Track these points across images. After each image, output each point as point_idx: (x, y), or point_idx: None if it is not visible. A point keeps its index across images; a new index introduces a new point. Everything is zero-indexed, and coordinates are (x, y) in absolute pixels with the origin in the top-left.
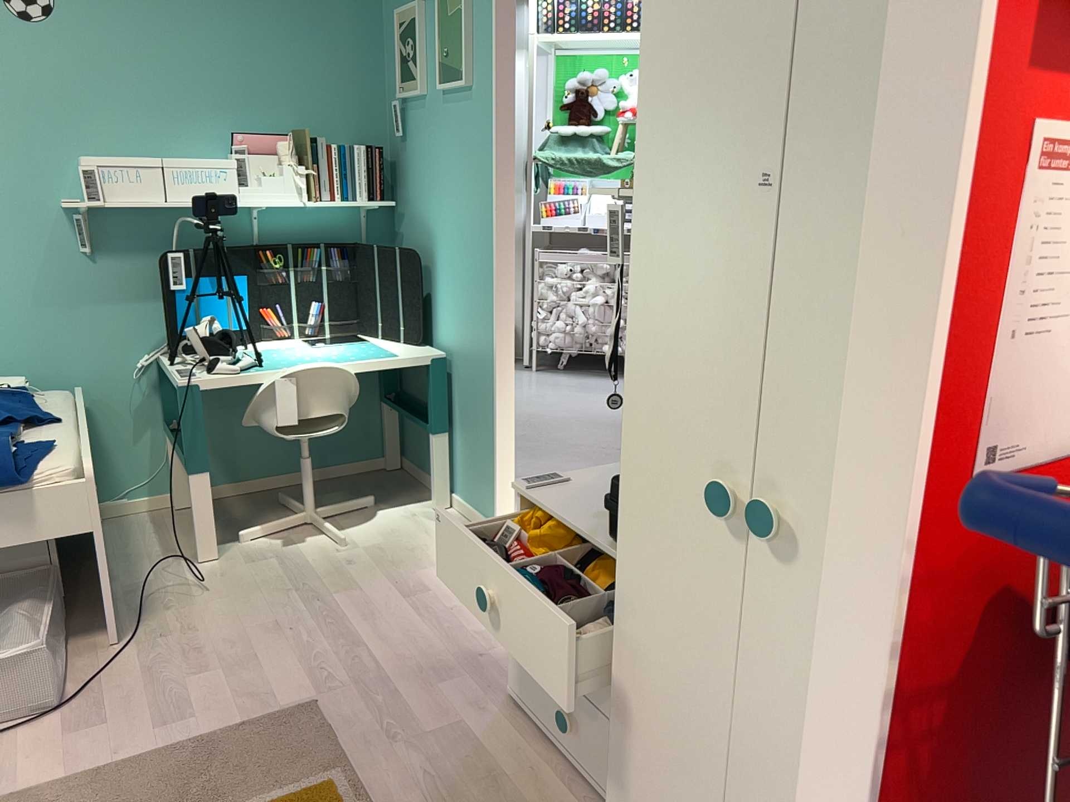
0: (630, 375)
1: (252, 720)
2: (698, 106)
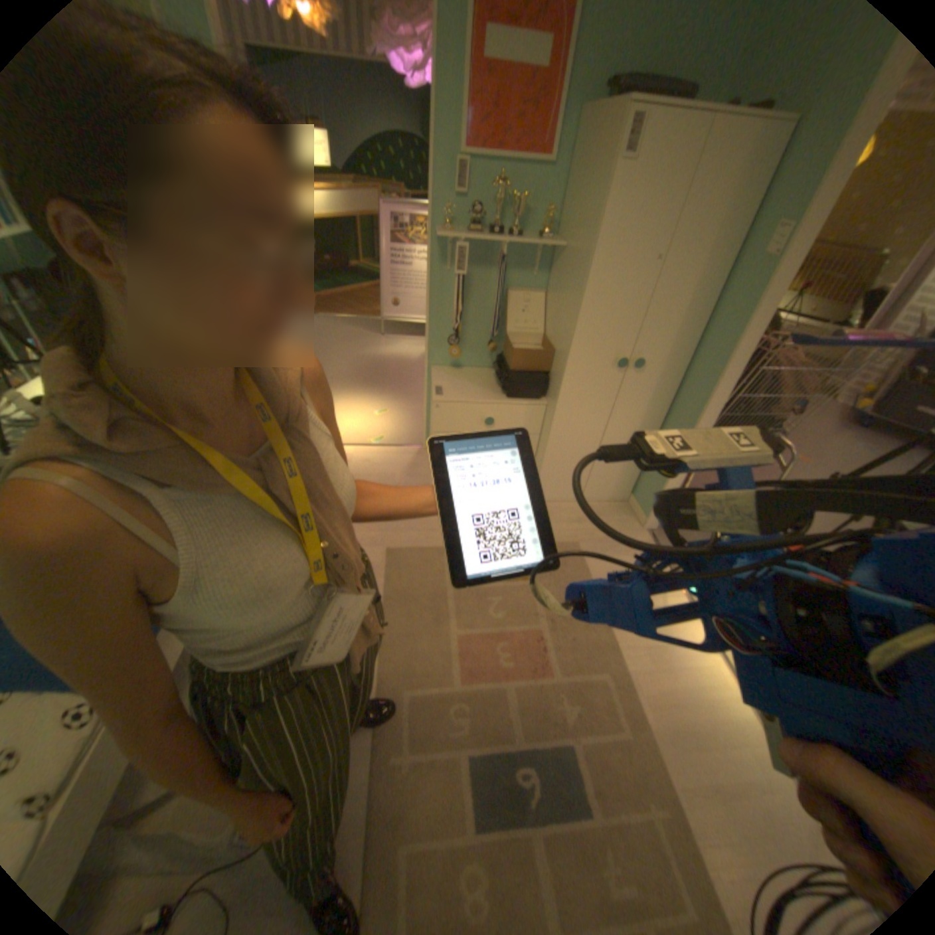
0: (576, 333)
1: (384, 573)
2: (634, 231)
